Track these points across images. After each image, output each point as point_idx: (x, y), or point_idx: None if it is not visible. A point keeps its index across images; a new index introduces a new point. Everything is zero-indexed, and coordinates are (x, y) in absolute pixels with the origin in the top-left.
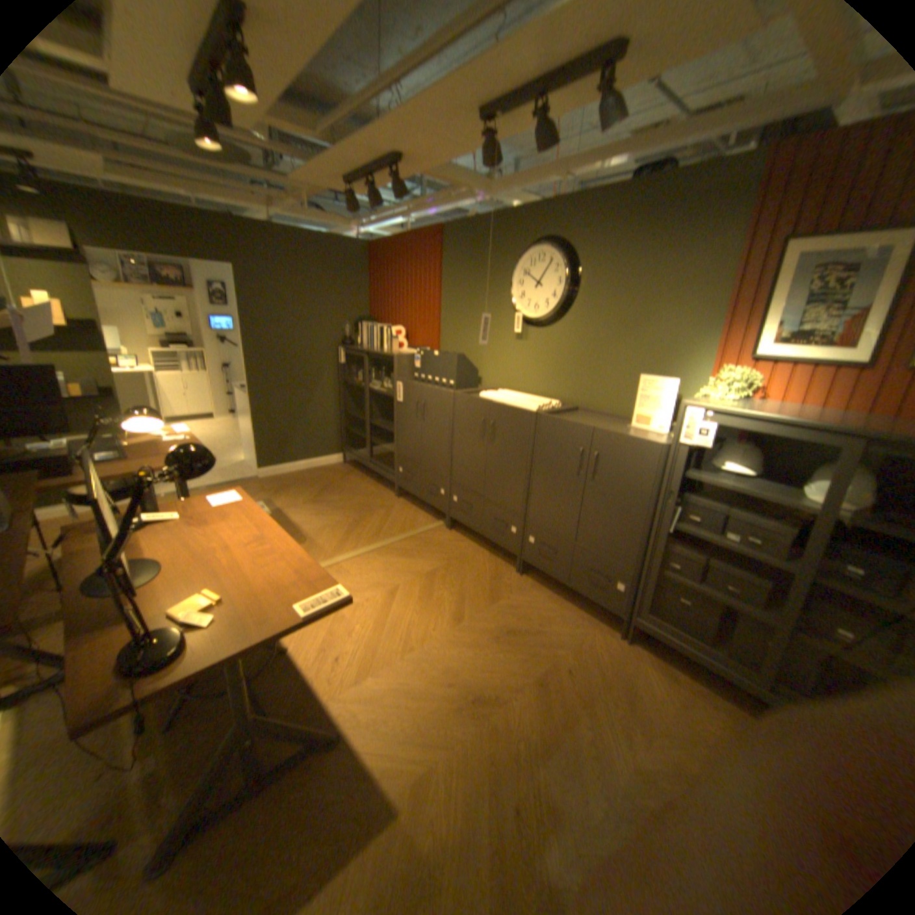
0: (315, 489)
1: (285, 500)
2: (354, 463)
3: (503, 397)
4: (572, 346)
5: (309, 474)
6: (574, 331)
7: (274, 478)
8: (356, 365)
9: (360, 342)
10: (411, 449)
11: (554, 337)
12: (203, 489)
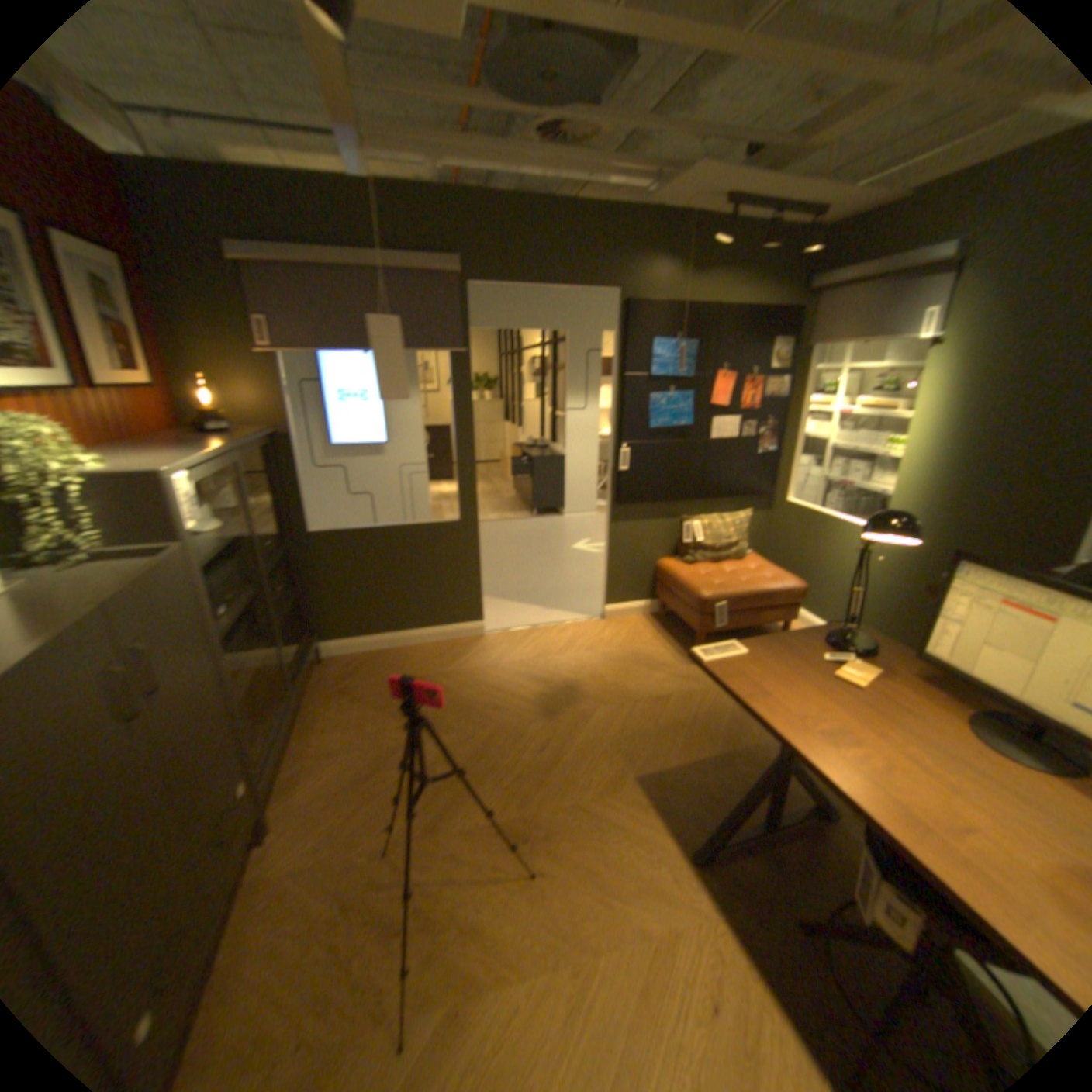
0: None
1: None
2: None
3: None
4: None
5: None
6: None
7: None
8: None
9: None
10: None
11: None
12: None
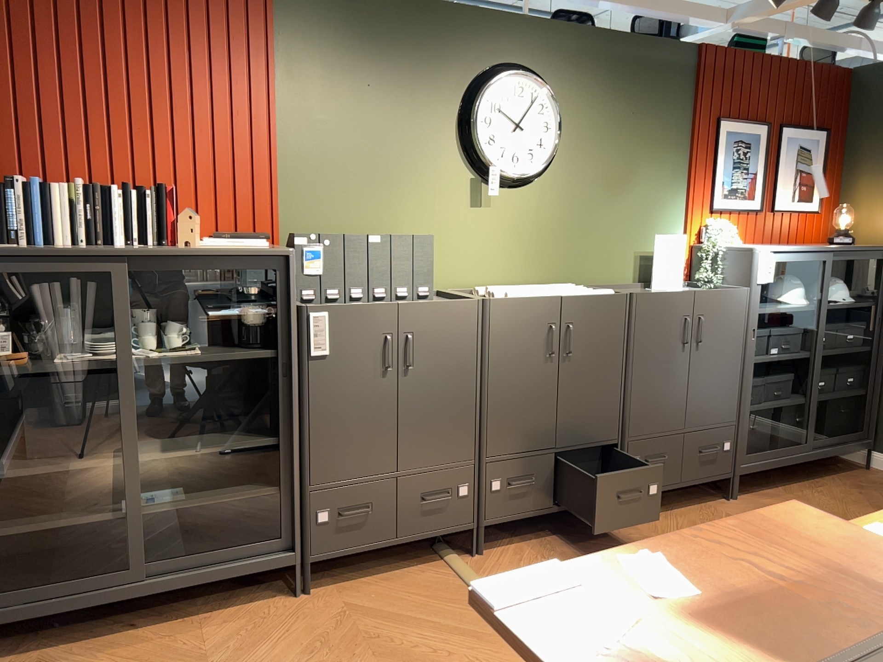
0: None
1: None
2: None
3: (537, 291)
4: (557, 212)
5: None
6: (558, 192)
7: None
8: None
9: None
10: (358, 454)
11: (532, 201)
12: None
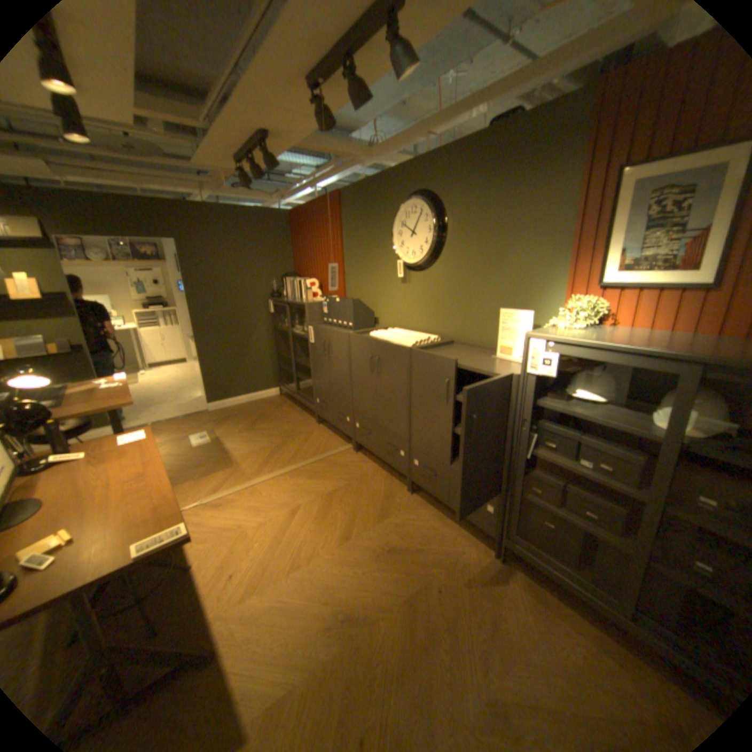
0: (251, 420)
1: (224, 430)
2: (289, 396)
3: (388, 336)
4: (445, 287)
5: (249, 407)
6: (446, 273)
7: (221, 412)
8: (285, 314)
9: (286, 296)
10: (323, 384)
11: (431, 280)
12: (163, 423)
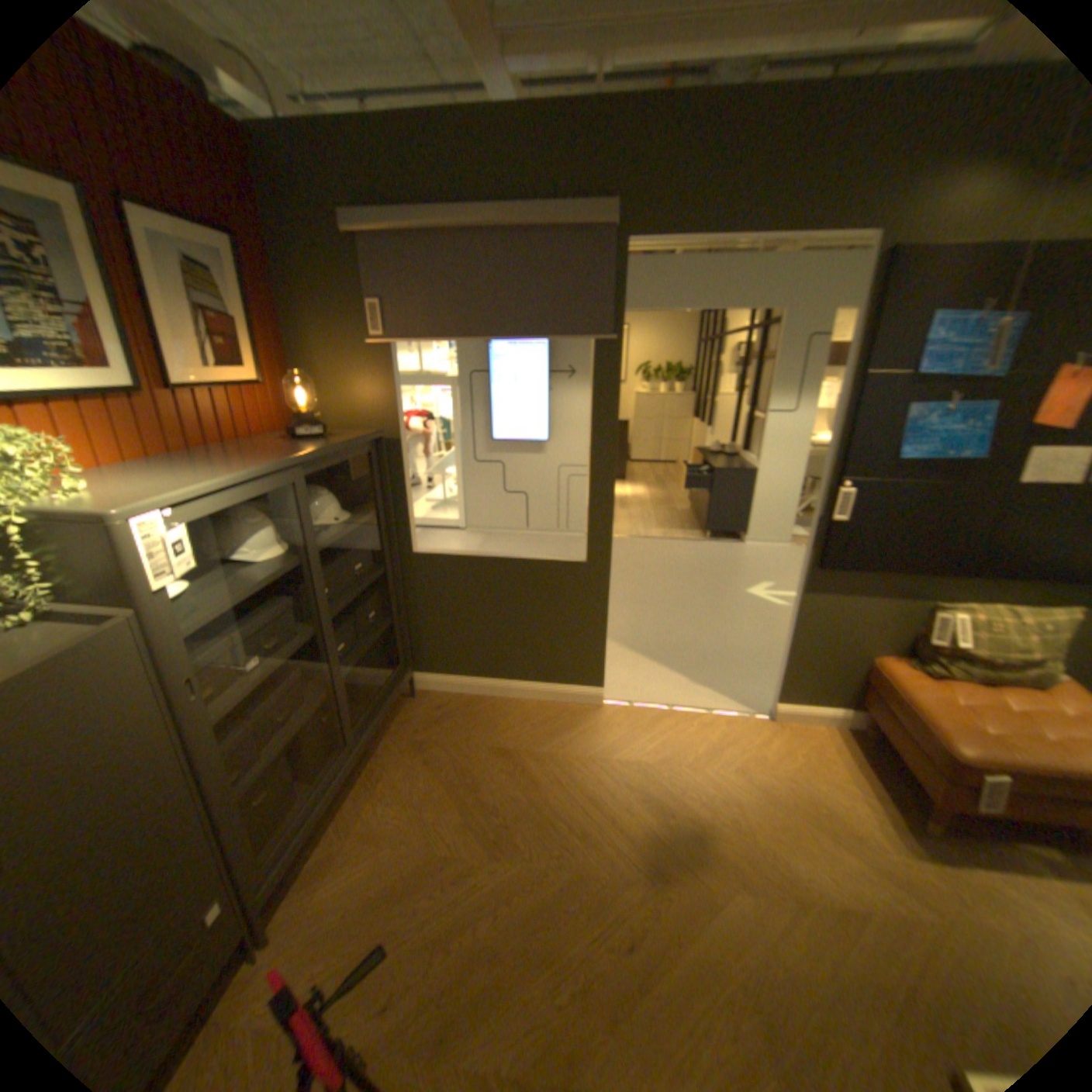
0: None
1: None
2: None
3: None
4: None
5: None
6: None
7: None
8: None
9: None
10: None
11: None
12: None
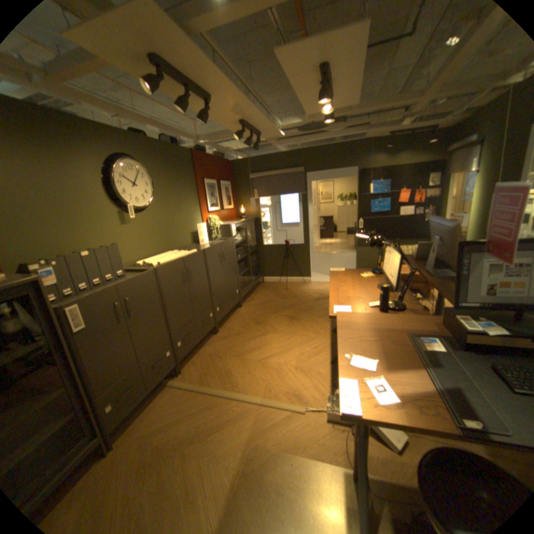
0: None
1: None
2: None
3: (169, 258)
4: (159, 221)
5: None
6: (157, 213)
7: None
8: None
9: None
10: (118, 366)
11: (148, 218)
12: None
